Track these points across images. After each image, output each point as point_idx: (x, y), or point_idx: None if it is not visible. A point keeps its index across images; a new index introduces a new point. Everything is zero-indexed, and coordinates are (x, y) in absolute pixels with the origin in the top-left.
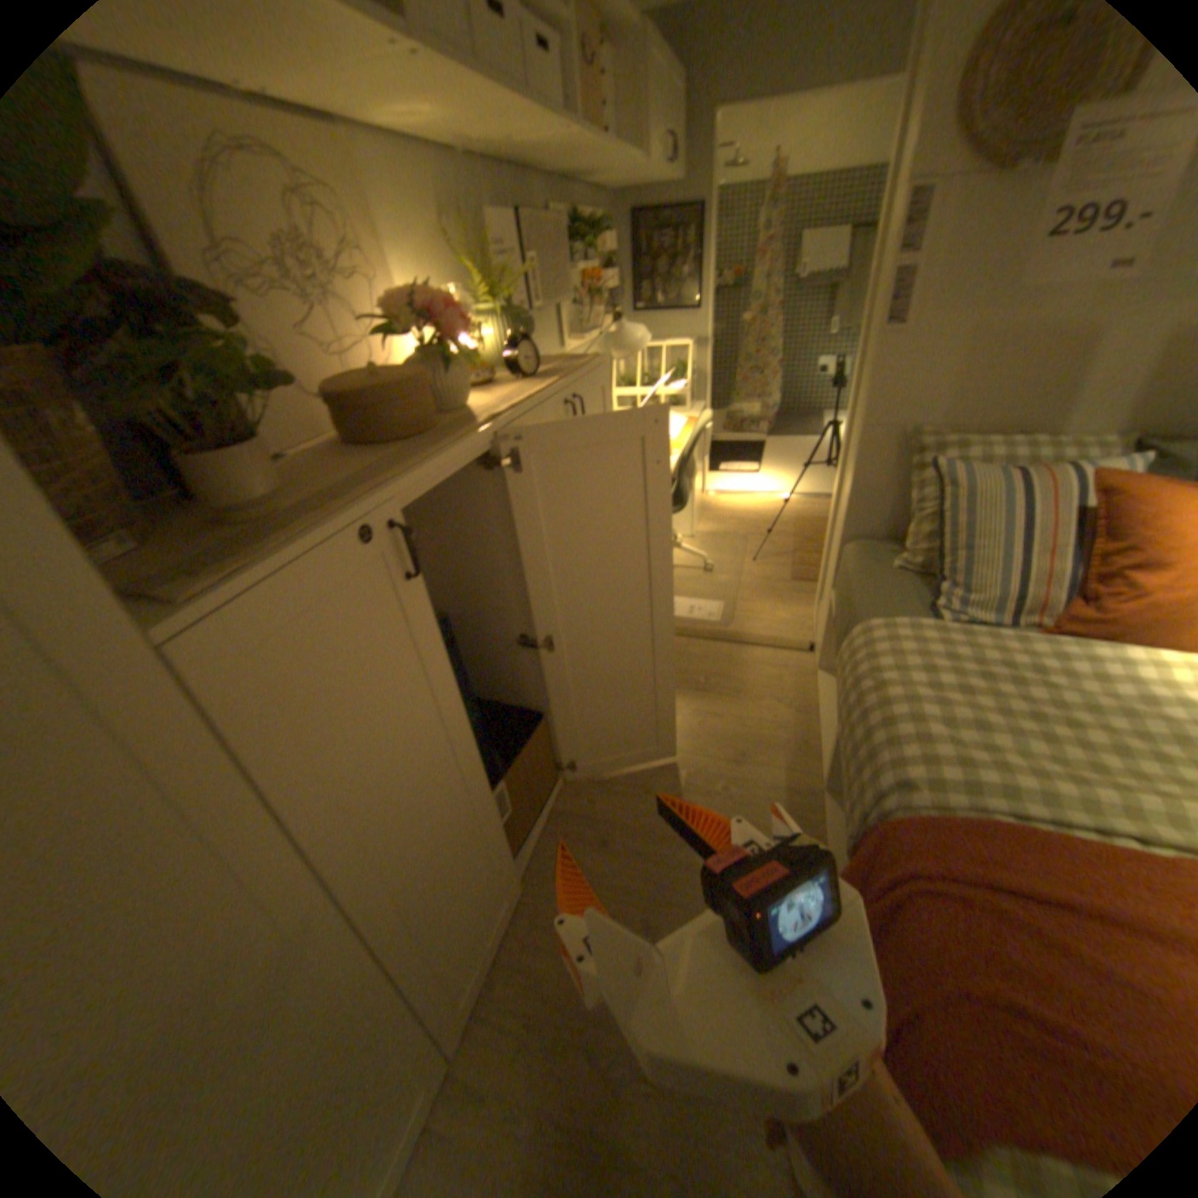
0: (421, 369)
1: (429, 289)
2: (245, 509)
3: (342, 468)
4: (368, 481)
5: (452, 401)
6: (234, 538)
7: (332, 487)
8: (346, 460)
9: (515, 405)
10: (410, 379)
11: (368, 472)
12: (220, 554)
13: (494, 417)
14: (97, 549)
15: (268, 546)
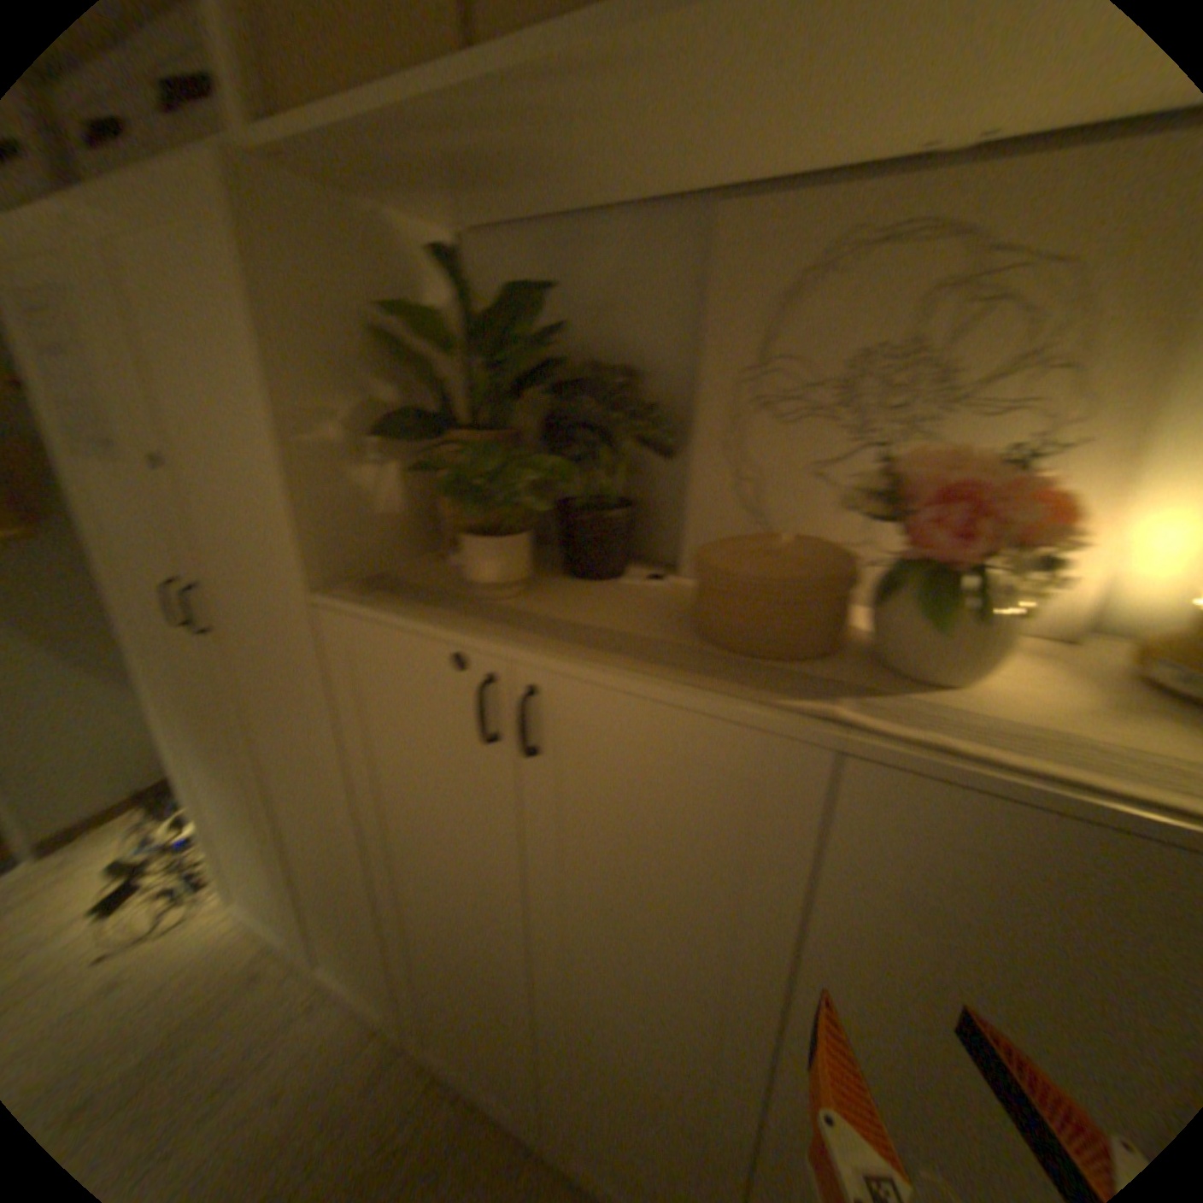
0: (816, 575)
1: (996, 457)
2: (466, 585)
3: (591, 615)
4: (517, 631)
5: (902, 659)
6: (431, 594)
7: (522, 616)
8: (625, 614)
9: (952, 752)
10: (737, 574)
11: (557, 629)
12: (399, 595)
13: (820, 721)
14: (450, 558)
15: (388, 608)
